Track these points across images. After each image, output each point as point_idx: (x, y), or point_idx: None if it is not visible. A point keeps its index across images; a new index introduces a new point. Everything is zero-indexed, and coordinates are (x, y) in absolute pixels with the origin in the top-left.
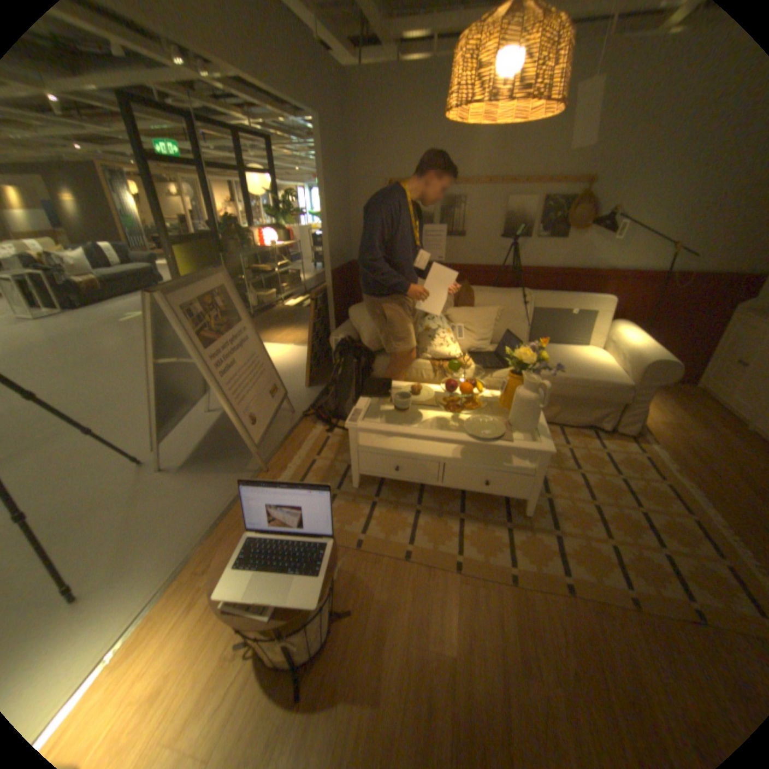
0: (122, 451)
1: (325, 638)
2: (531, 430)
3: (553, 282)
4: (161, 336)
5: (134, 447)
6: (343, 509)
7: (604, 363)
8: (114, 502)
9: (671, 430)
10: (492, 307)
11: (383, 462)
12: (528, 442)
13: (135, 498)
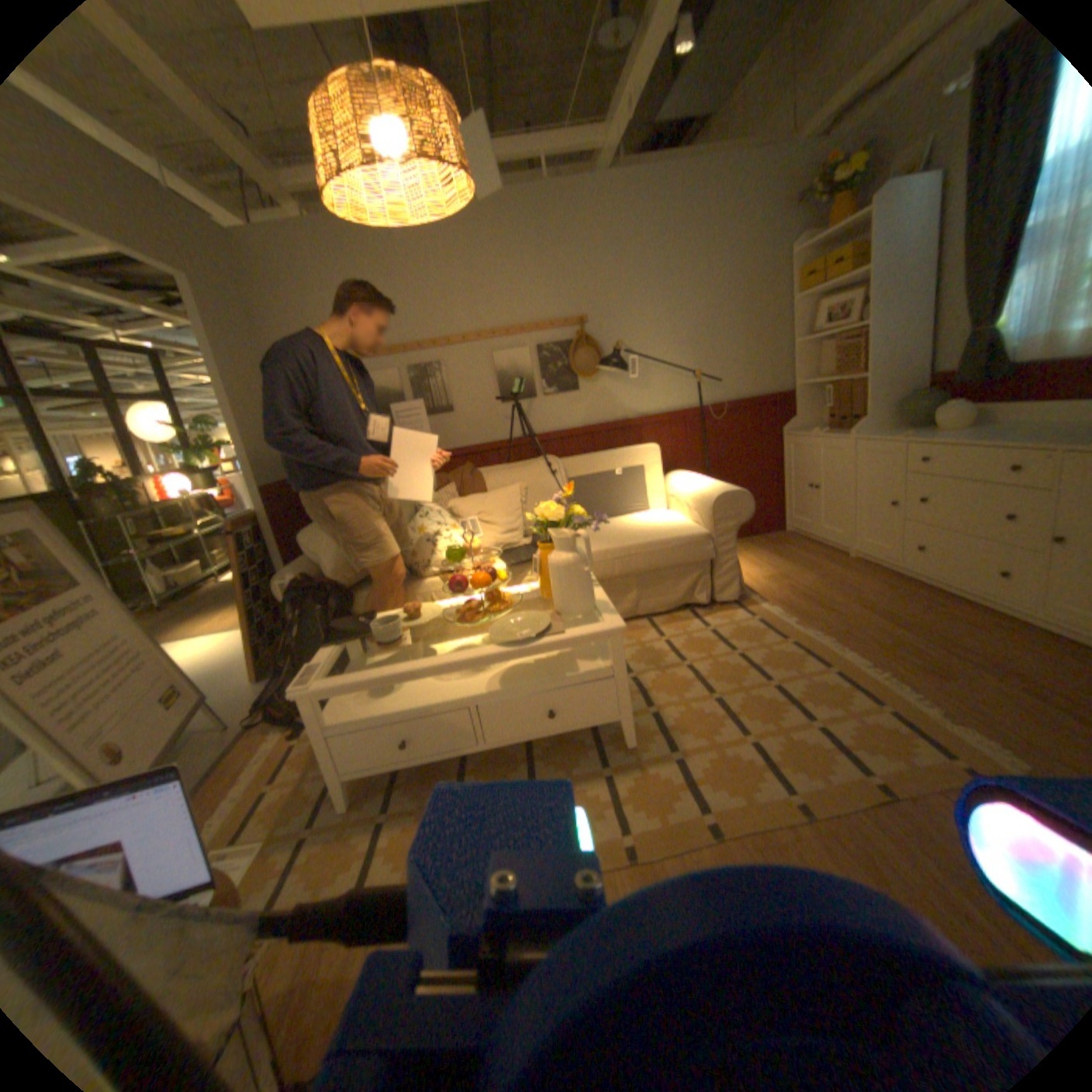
0: None
1: None
2: (586, 611)
3: (580, 445)
4: None
5: None
6: (315, 861)
7: (668, 519)
8: None
9: (774, 582)
10: (510, 486)
11: (373, 743)
12: (585, 628)
13: None
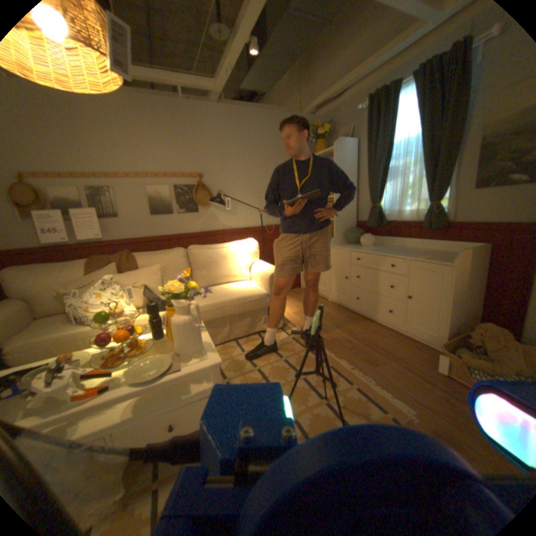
0: None
1: None
2: (198, 351)
3: (199, 242)
4: None
5: None
6: None
7: (247, 285)
8: None
9: (298, 315)
10: (154, 265)
11: None
12: (197, 364)
13: None
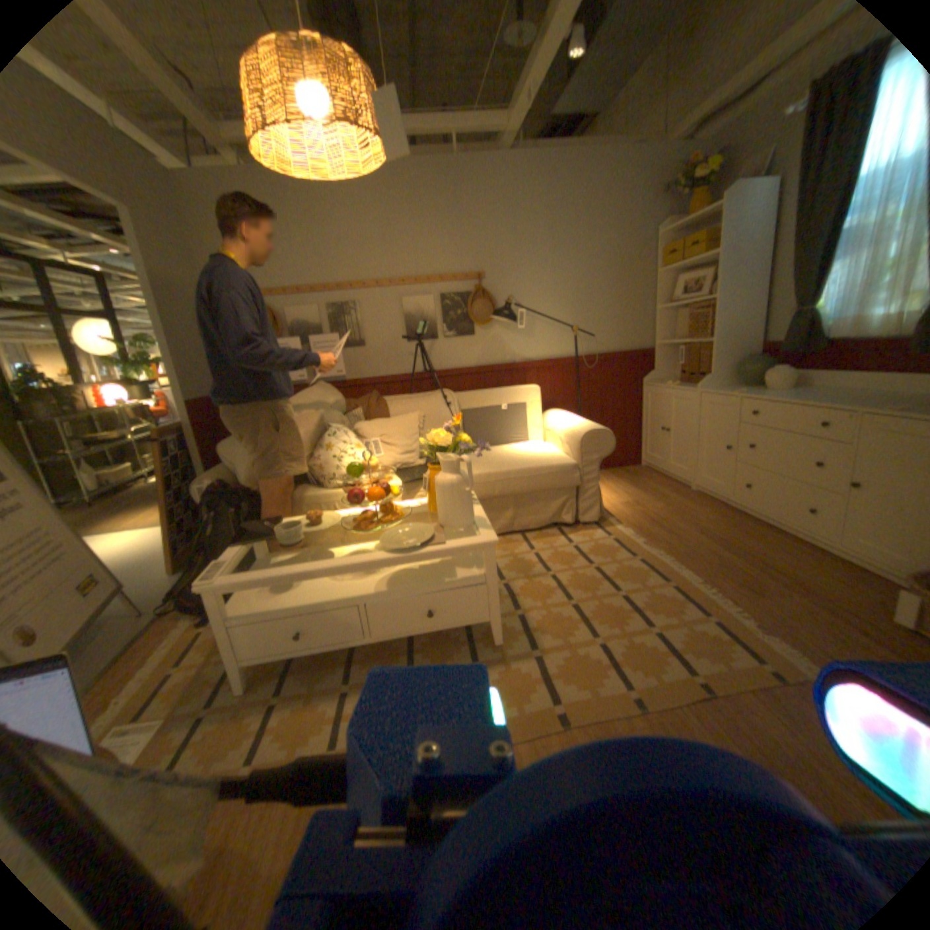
0: None
1: None
2: (466, 525)
3: (473, 382)
4: None
5: None
6: (210, 738)
7: (543, 450)
8: None
9: (628, 507)
10: (410, 414)
11: (270, 634)
12: (464, 540)
13: None
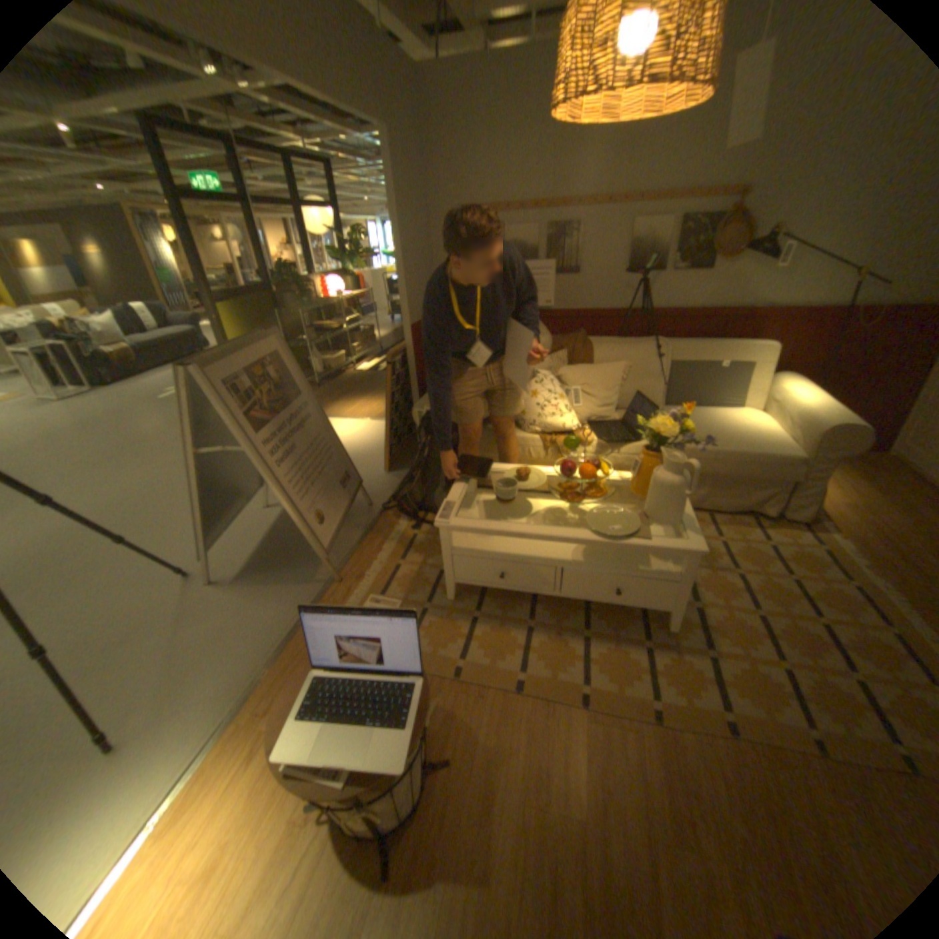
0: (166, 559)
1: (418, 797)
2: (675, 523)
3: (695, 327)
4: (203, 419)
5: (180, 555)
6: (436, 628)
7: (766, 429)
8: (157, 624)
9: (857, 513)
10: (617, 362)
11: (484, 568)
12: (671, 539)
13: (182, 618)
